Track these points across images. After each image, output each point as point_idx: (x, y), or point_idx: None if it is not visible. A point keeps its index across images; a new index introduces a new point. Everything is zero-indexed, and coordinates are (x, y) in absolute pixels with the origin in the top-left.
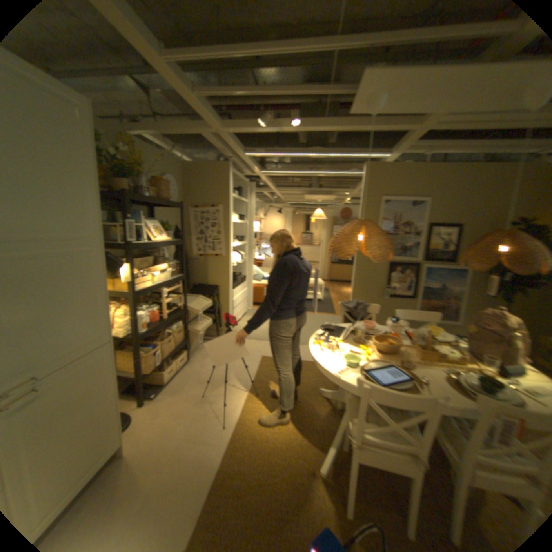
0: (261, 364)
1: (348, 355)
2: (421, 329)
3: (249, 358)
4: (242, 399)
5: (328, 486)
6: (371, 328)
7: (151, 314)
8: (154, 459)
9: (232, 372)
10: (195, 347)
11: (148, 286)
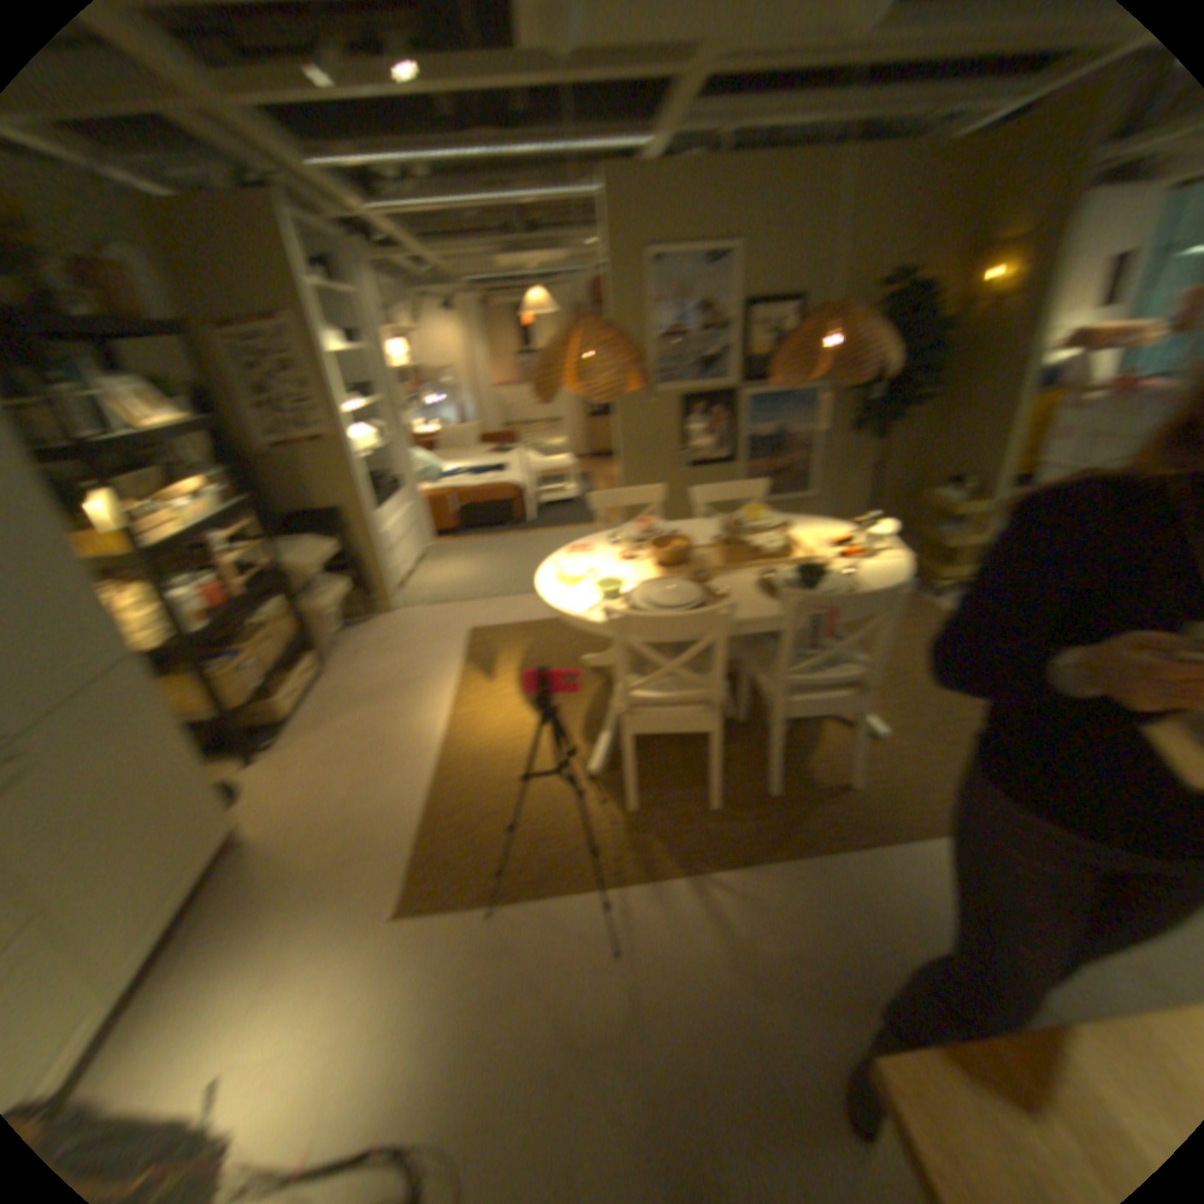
0: (470, 645)
1: (602, 583)
2: (734, 515)
3: (445, 641)
4: (444, 709)
5: (603, 785)
6: (647, 530)
7: (198, 596)
8: (303, 834)
9: (414, 672)
10: (326, 645)
11: (168, 538)
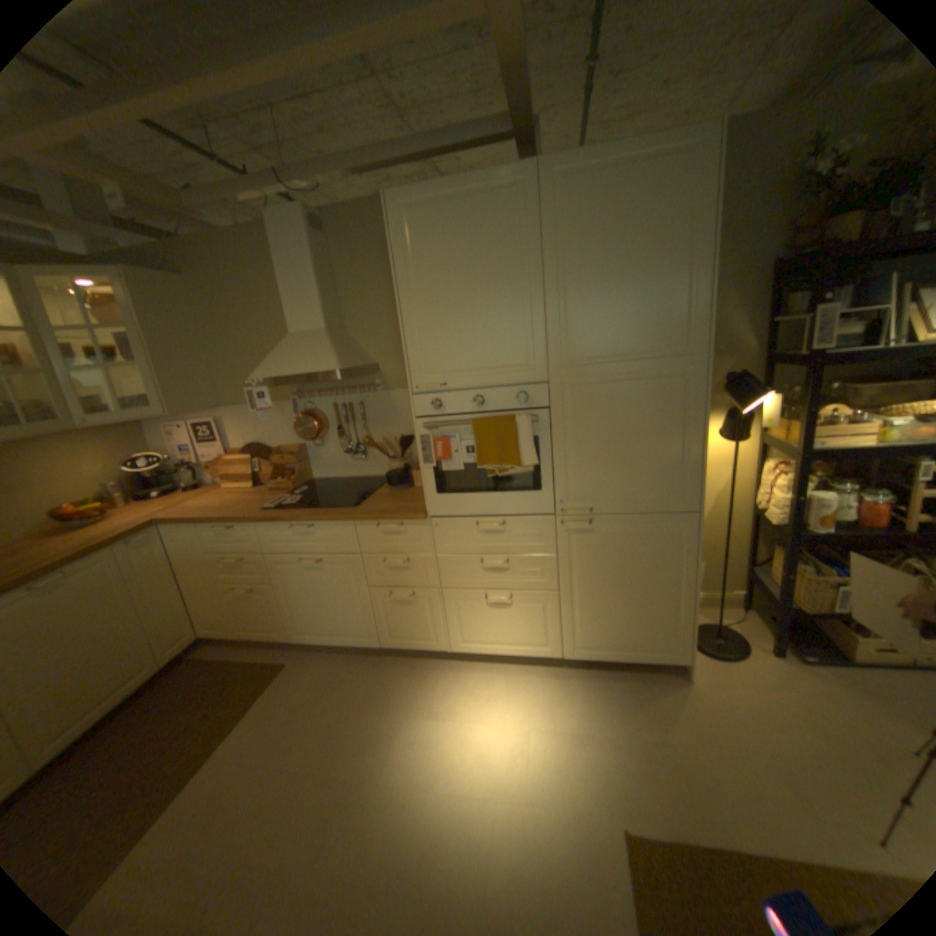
0: None
1: None
2: None
3: None
4: None
5: None
6: None
7: (867, 507)
8: (718, 728)
9: None
10: None
11: (866, 445)
